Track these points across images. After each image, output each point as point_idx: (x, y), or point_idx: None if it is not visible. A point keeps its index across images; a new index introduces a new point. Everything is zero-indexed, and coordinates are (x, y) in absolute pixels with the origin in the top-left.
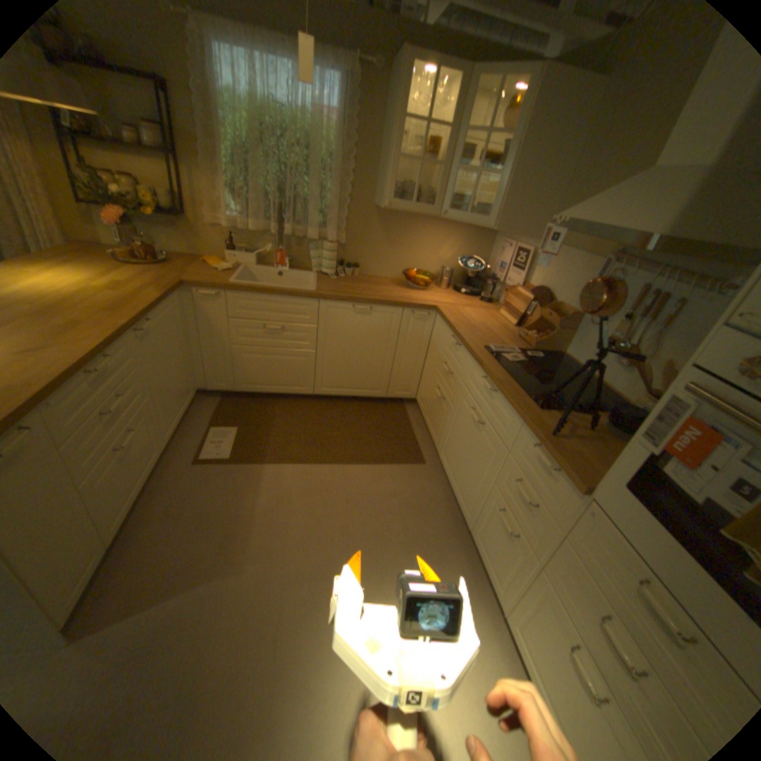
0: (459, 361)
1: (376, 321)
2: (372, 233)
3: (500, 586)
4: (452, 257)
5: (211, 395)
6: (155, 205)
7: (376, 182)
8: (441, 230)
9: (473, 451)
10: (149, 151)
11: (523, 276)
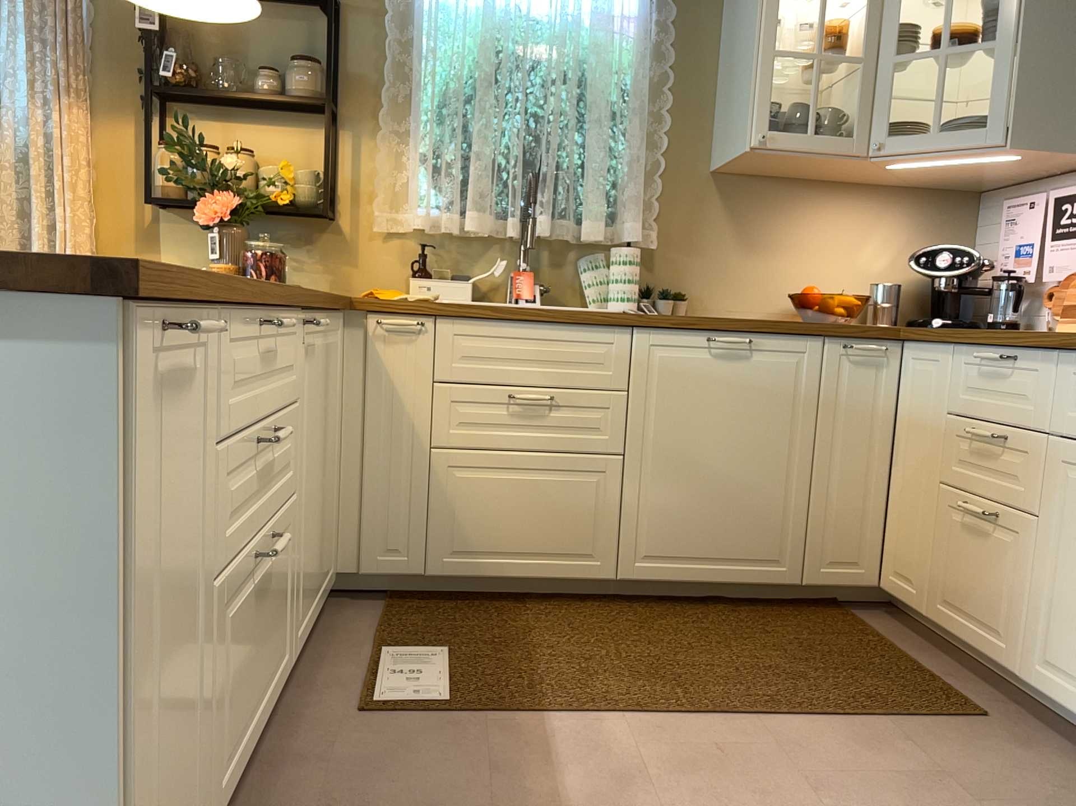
0: (1026, 394)
1: (766, 371)
2: (710, 226)
3: None
4: (889, 264)
5: (363, 597)
6: (284, 205)
7: (713, 131)
8: (856, 209)
9: None
10: (294, 114)
11: None
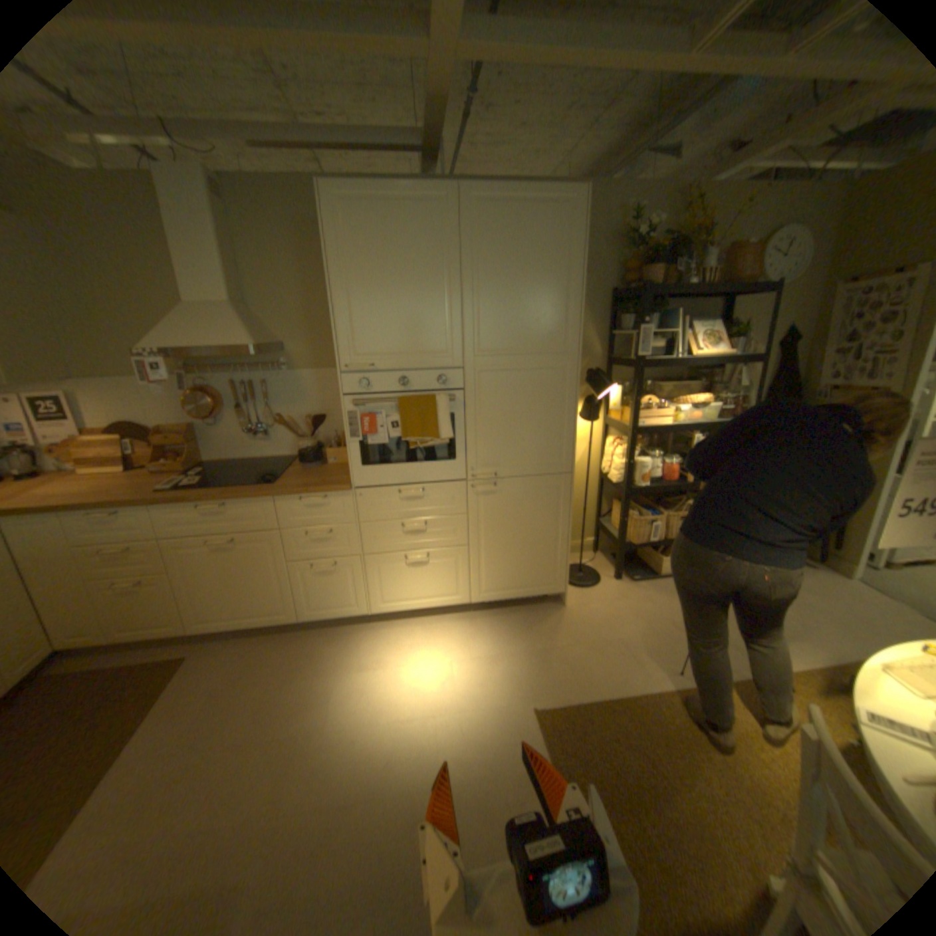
0: (131, 527)
1: None
2: None
3: (350, 606)
4: None
5: None
6: None
7: None
8: None
9: (239, 571)
10: None
11: (71, 424)
